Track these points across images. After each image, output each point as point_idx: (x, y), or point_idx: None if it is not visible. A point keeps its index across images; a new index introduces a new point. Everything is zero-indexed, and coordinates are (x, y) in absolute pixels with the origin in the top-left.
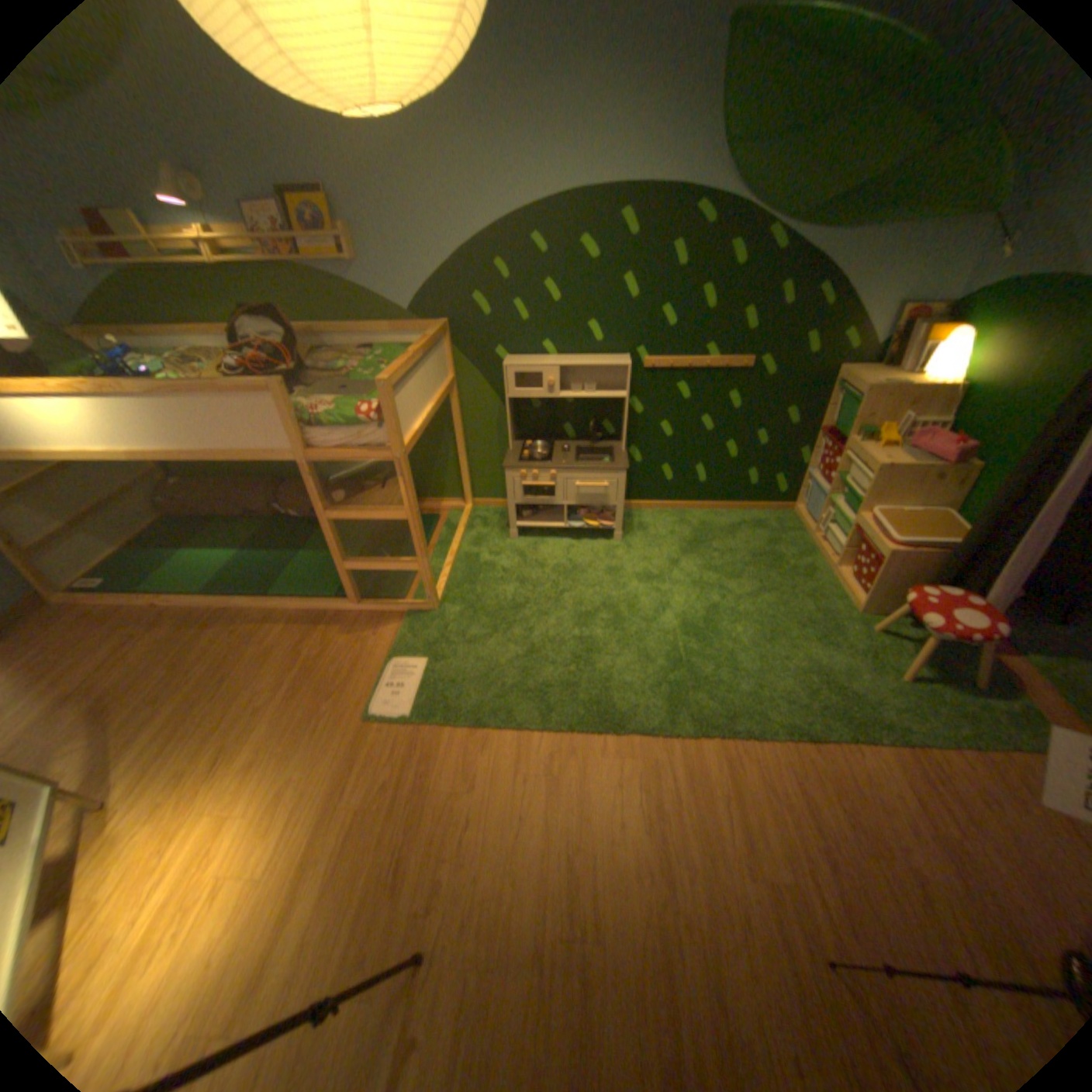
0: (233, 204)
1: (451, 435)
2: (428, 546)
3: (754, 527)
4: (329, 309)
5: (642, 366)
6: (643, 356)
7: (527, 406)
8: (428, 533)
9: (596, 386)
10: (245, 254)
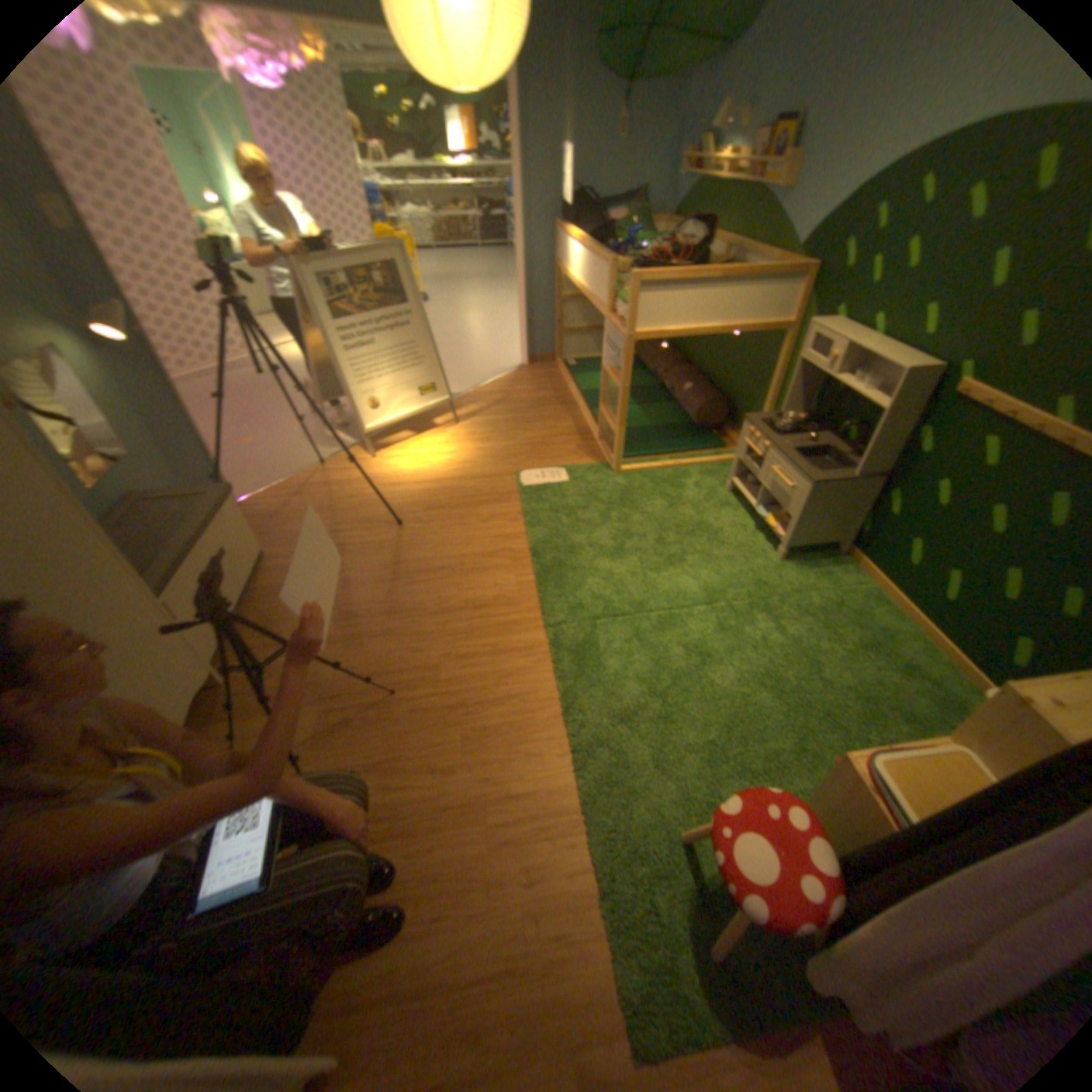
0: (756, 131)
1: (774, 381)
2: (682, 453)
3: (937, 700)
4: (762, 231)
5: (956, 388)
6: (965, 375)
7: (833, 381)
8: (696, 448)
9: (892, 388)
10: (744, 174)
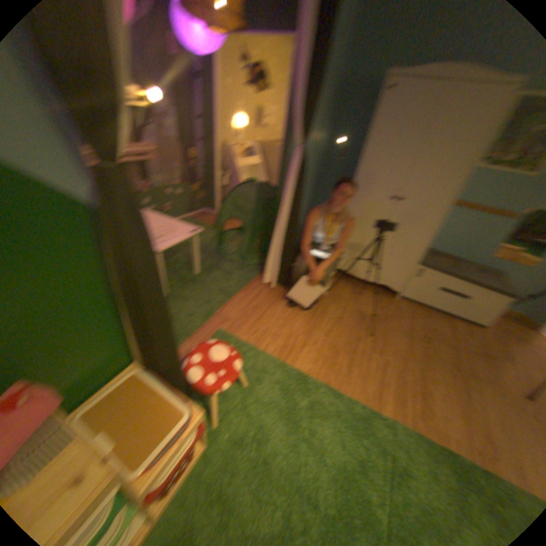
0: None
1: None
2: None
3: None
4: None
5: None
6: None
7: None
8: None
9: None
10: None
